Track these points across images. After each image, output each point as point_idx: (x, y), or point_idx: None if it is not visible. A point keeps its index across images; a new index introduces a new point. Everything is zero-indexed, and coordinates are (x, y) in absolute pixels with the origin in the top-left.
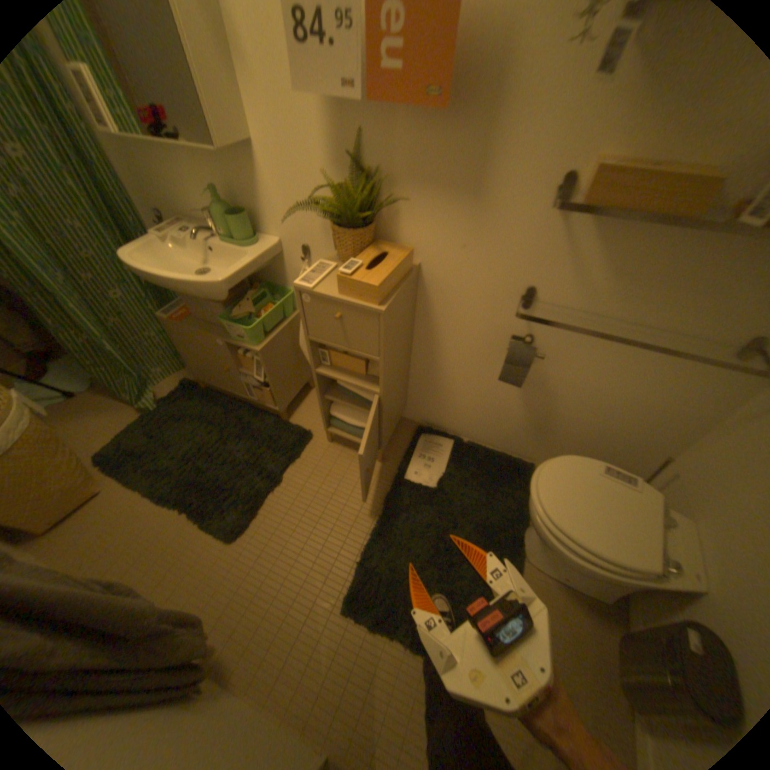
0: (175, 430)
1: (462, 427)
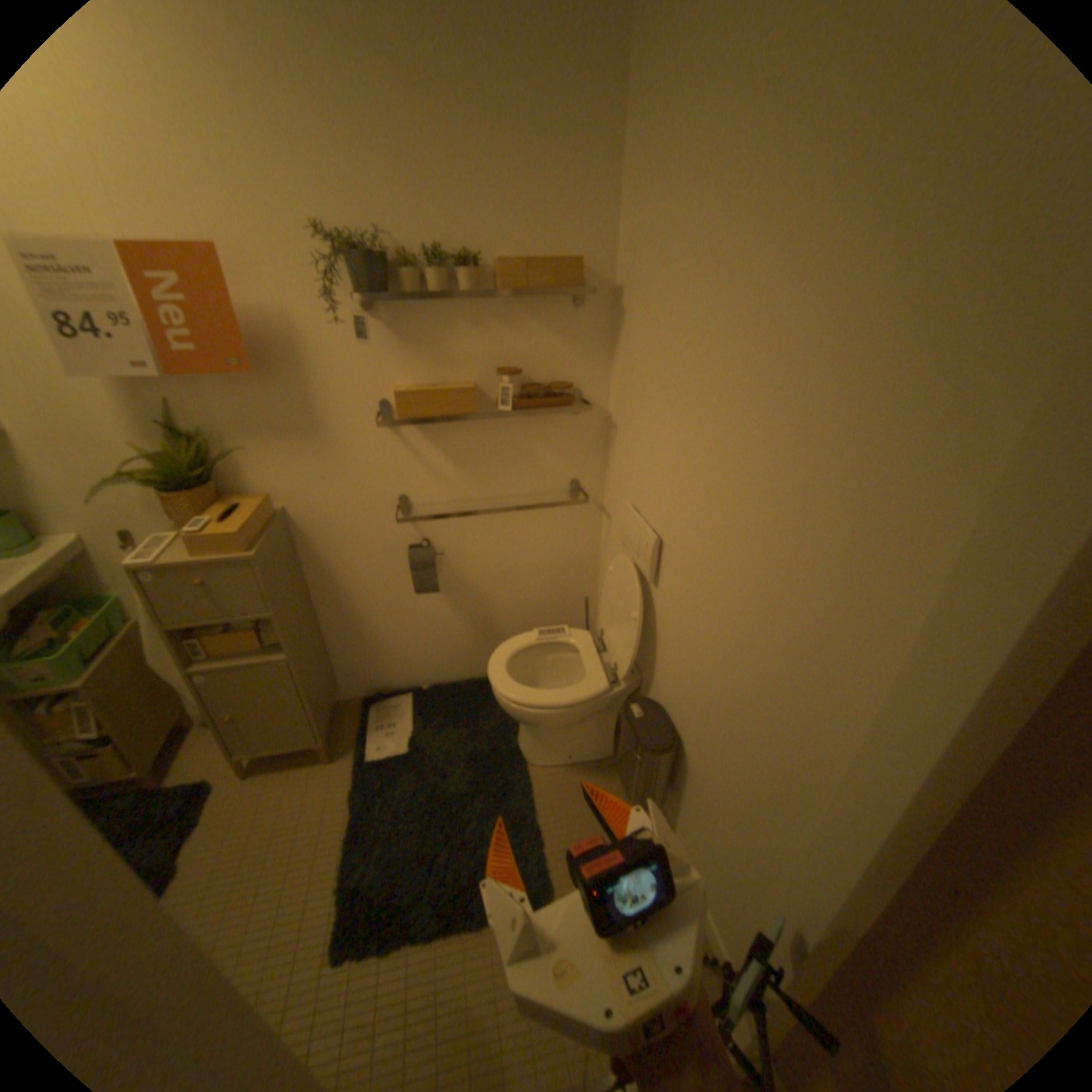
0: None
1: (413, 675)
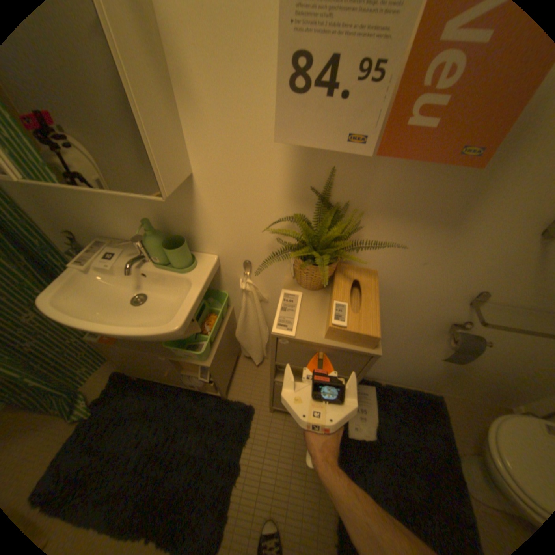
0: (117, 436)
1: (381, 375)
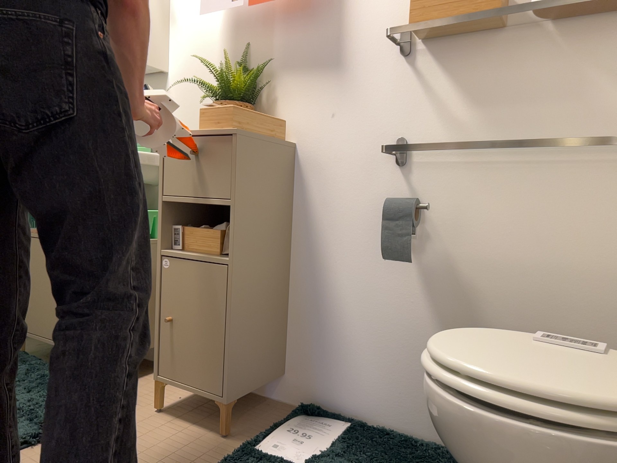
0: None
1: (364, 400)
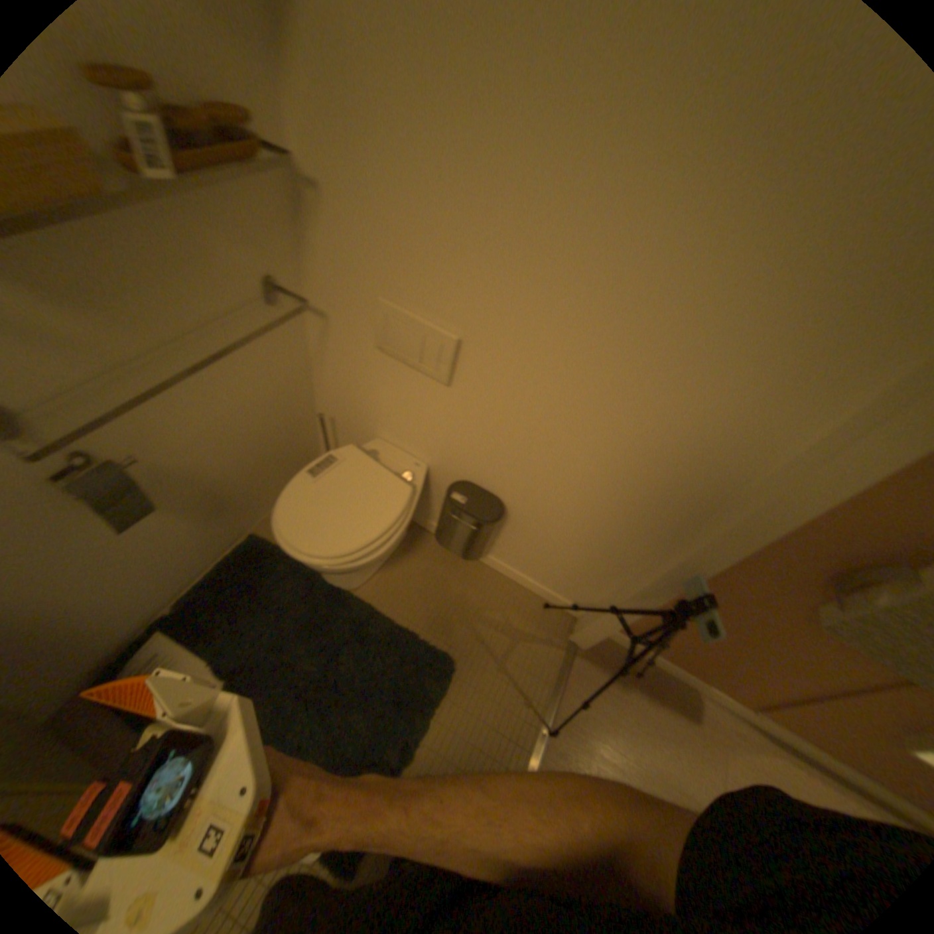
0: None
1: (142, 611)
